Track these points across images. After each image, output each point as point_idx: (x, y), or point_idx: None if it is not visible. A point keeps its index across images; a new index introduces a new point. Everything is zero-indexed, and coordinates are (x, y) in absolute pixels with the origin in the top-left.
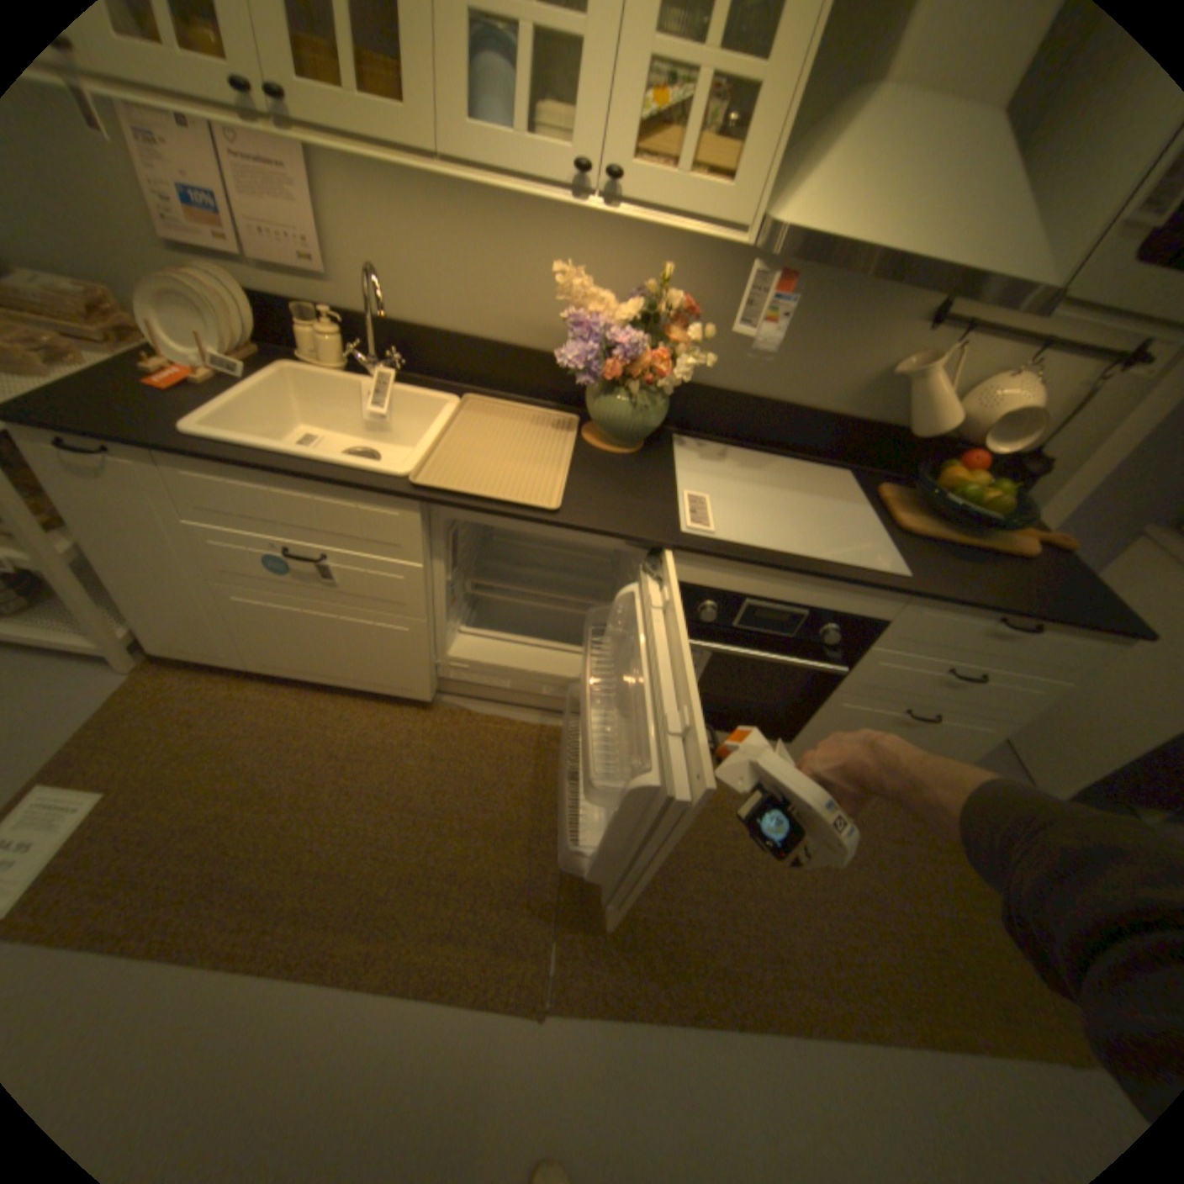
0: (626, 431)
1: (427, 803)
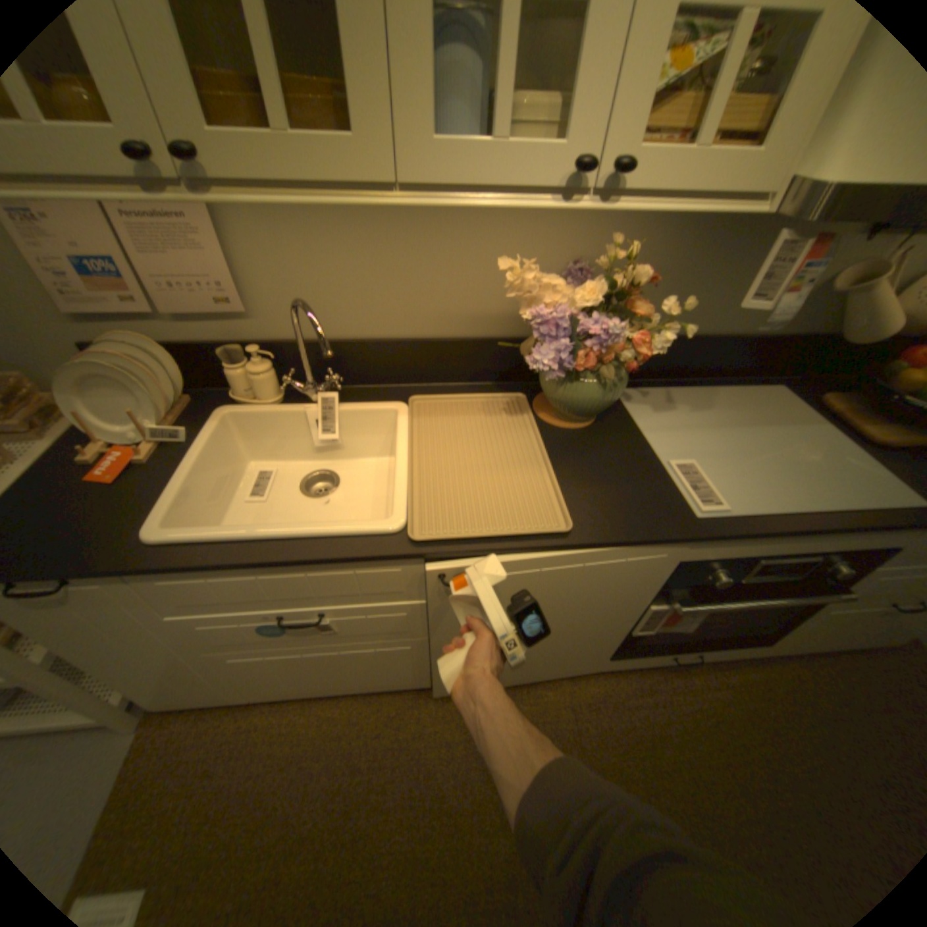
0: (586, 405)
1: (458, 799)
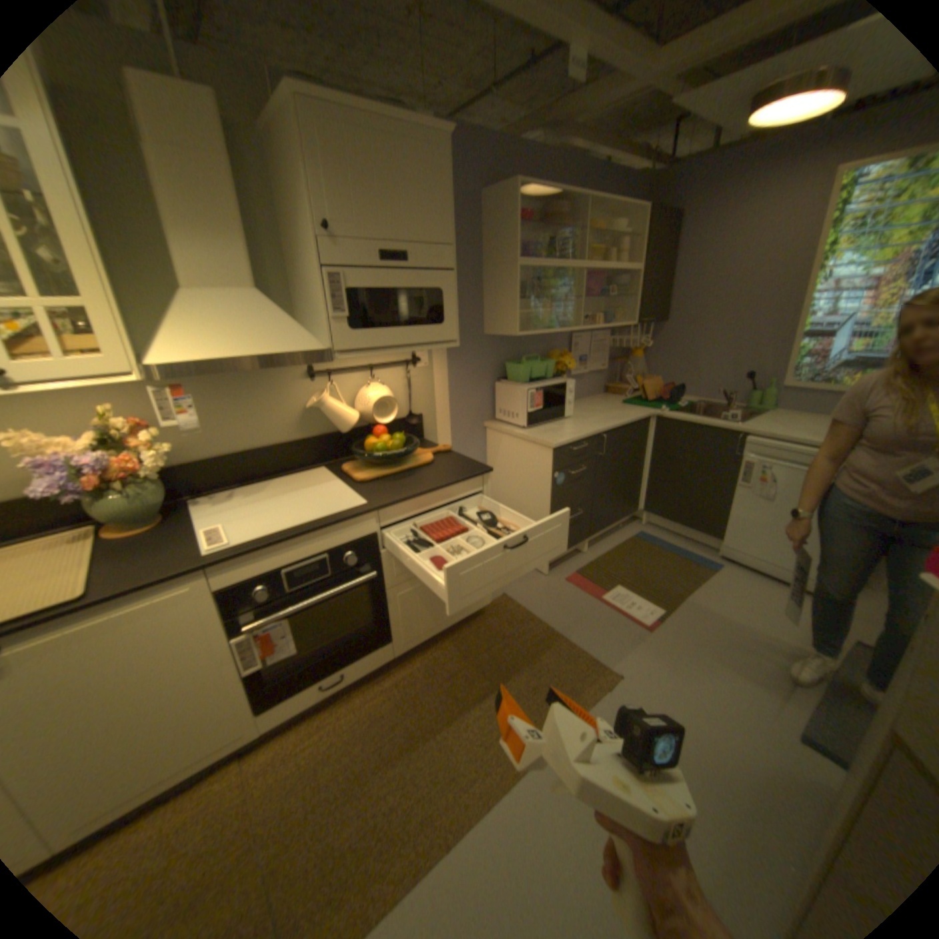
0: (138, 515)
1: None
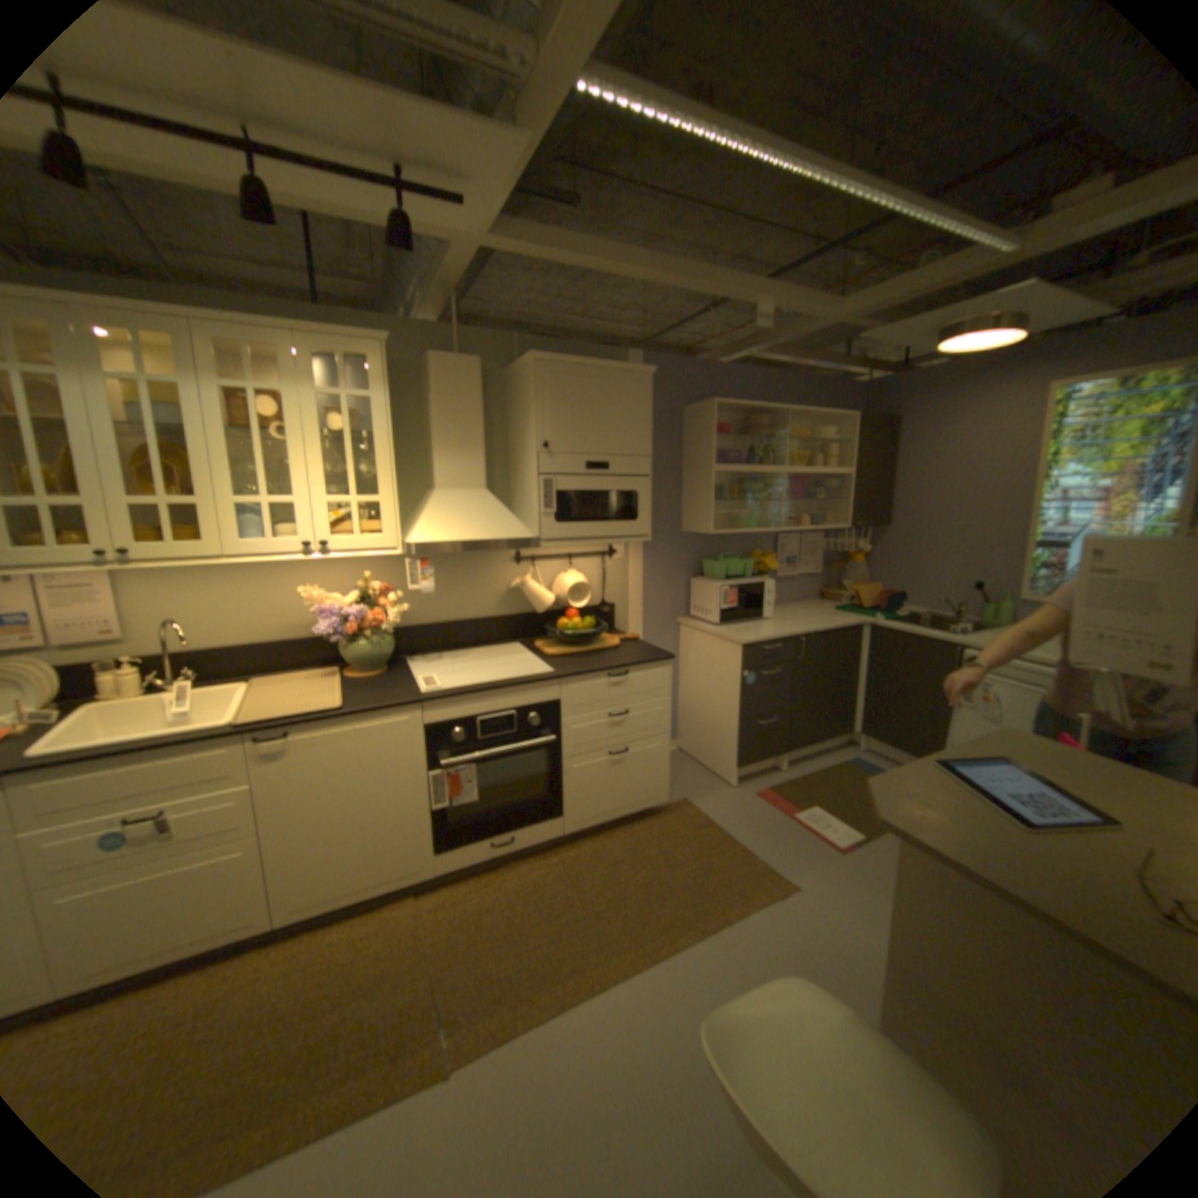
0: (374, 662)
1: (293, 1008)
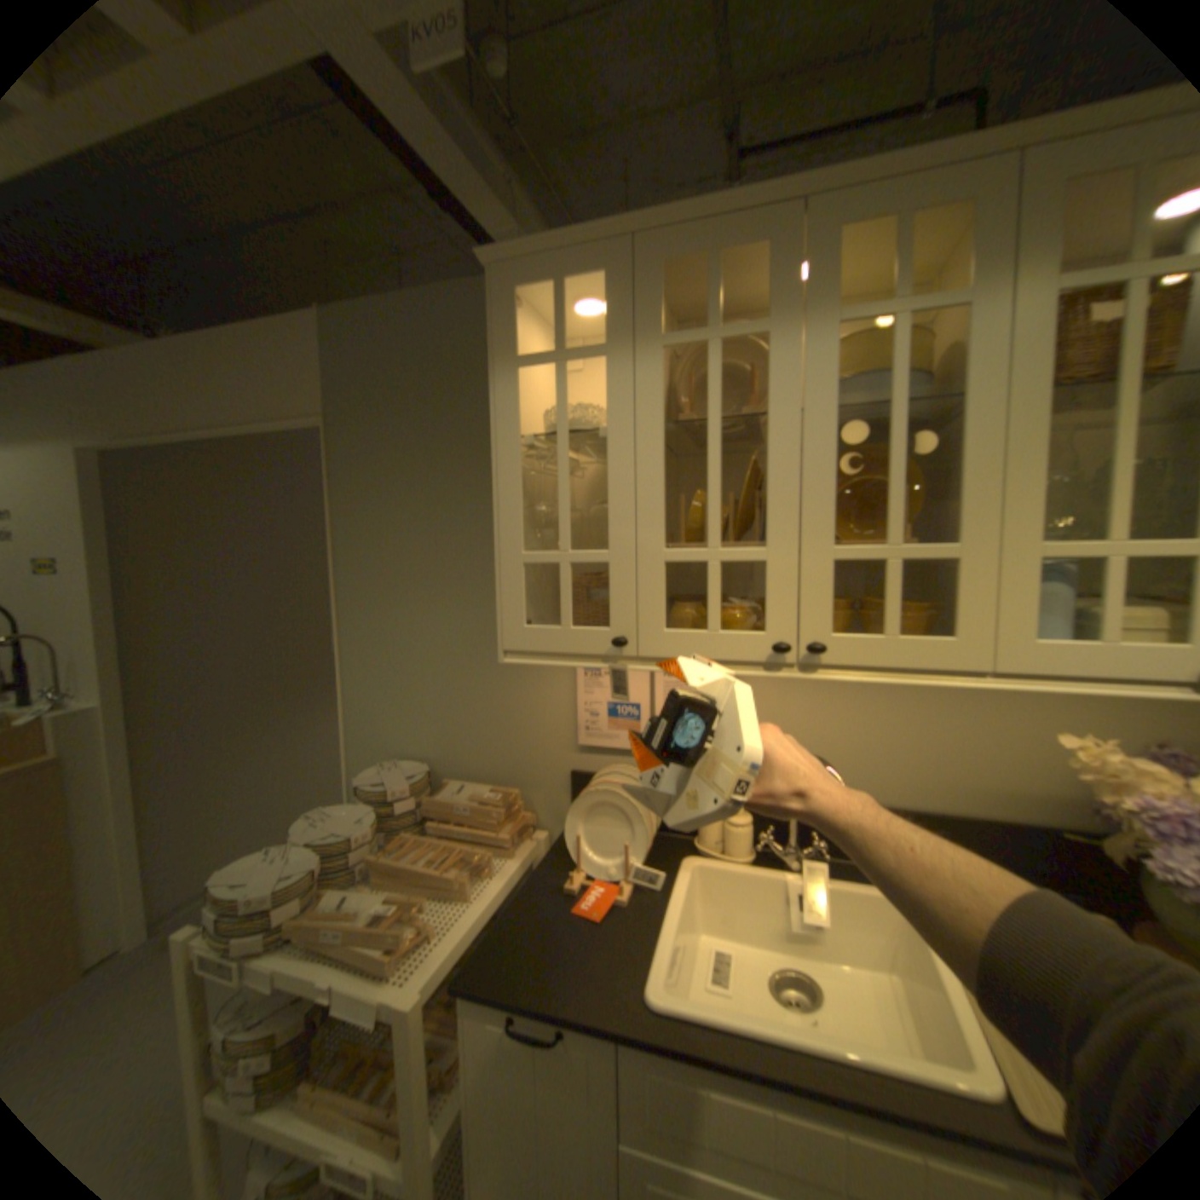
0: None
1: None
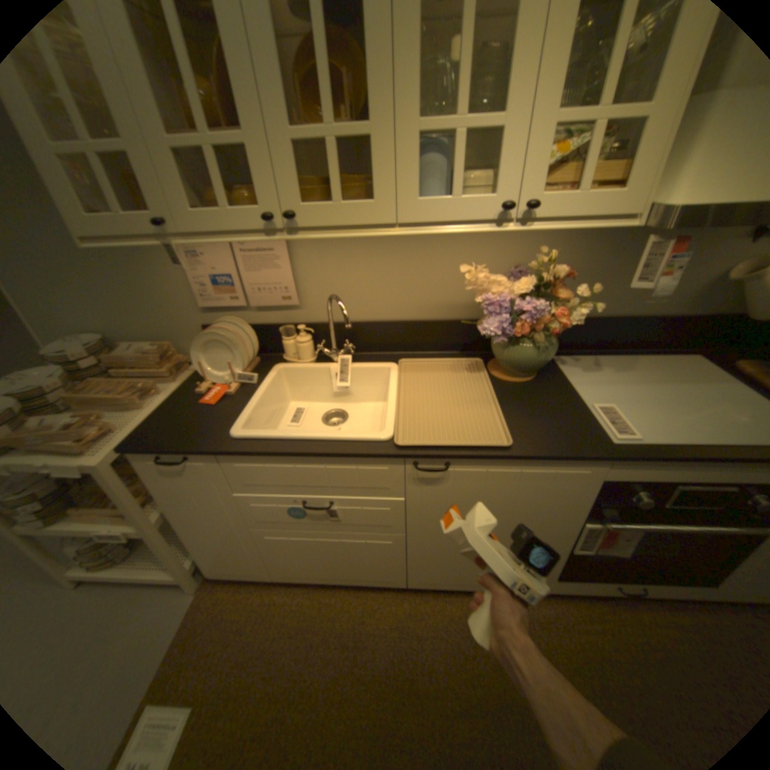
0: (526, 364)
1: (425, 685)
